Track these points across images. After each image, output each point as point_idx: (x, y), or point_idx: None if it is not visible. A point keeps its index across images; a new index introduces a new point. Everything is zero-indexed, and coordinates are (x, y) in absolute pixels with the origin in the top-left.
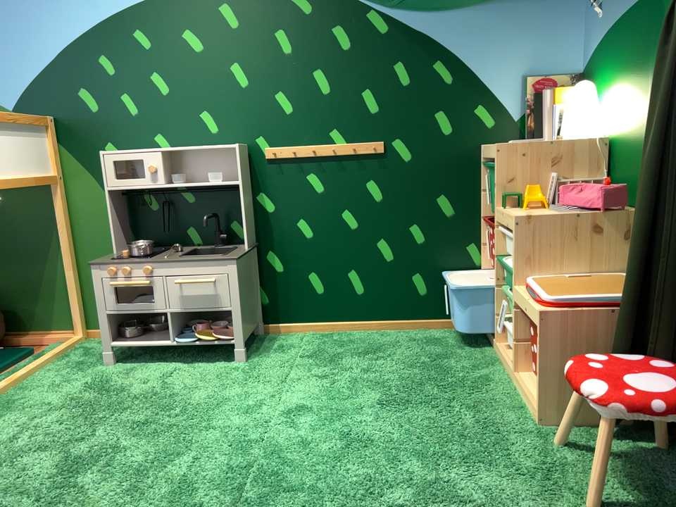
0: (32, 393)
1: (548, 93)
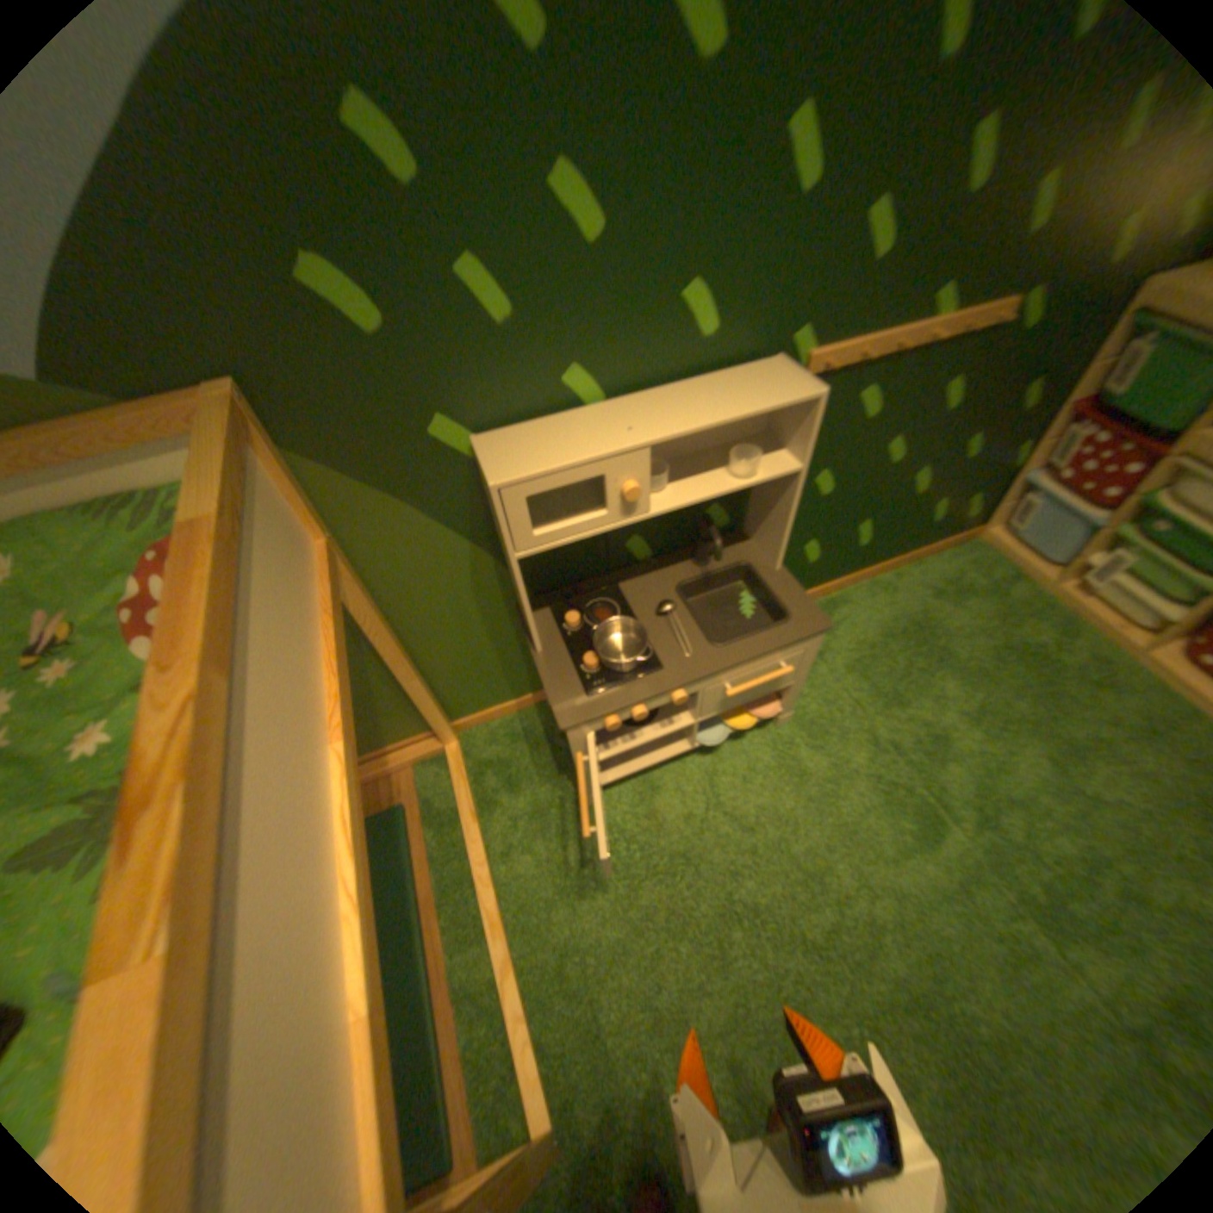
0: (556, 932)
1: None
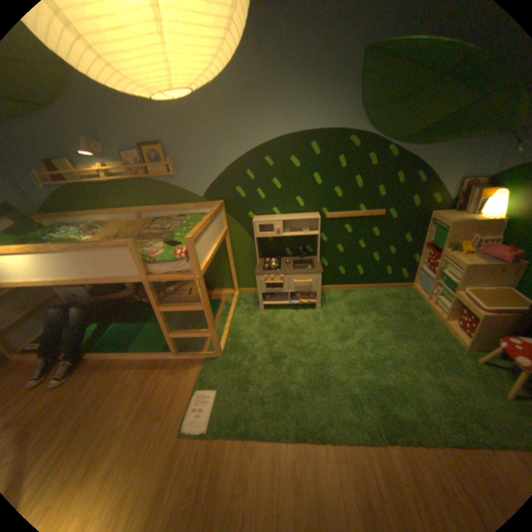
0: (240, 328)
1: (475, 188)
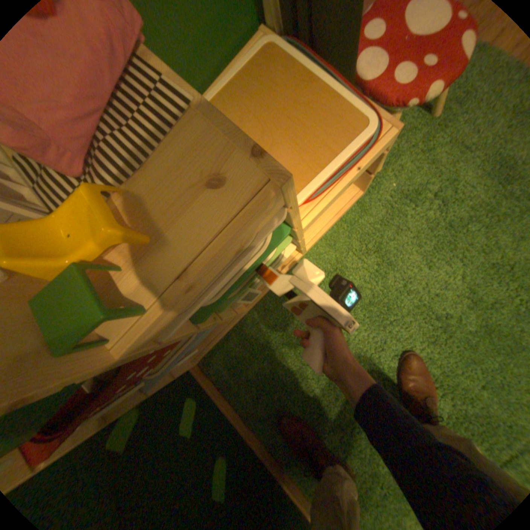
0: None
1: None
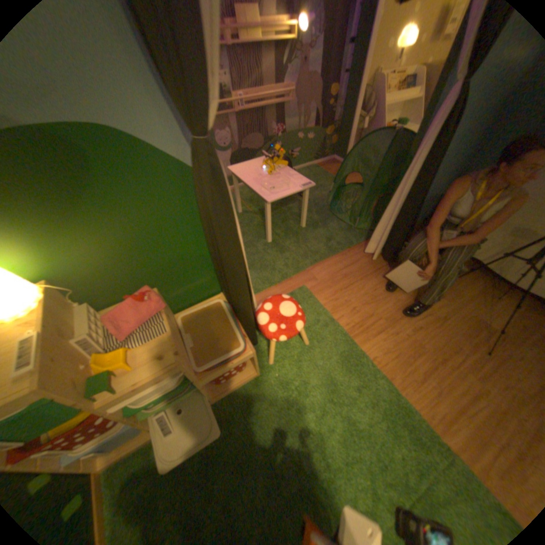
0: None
1: None
